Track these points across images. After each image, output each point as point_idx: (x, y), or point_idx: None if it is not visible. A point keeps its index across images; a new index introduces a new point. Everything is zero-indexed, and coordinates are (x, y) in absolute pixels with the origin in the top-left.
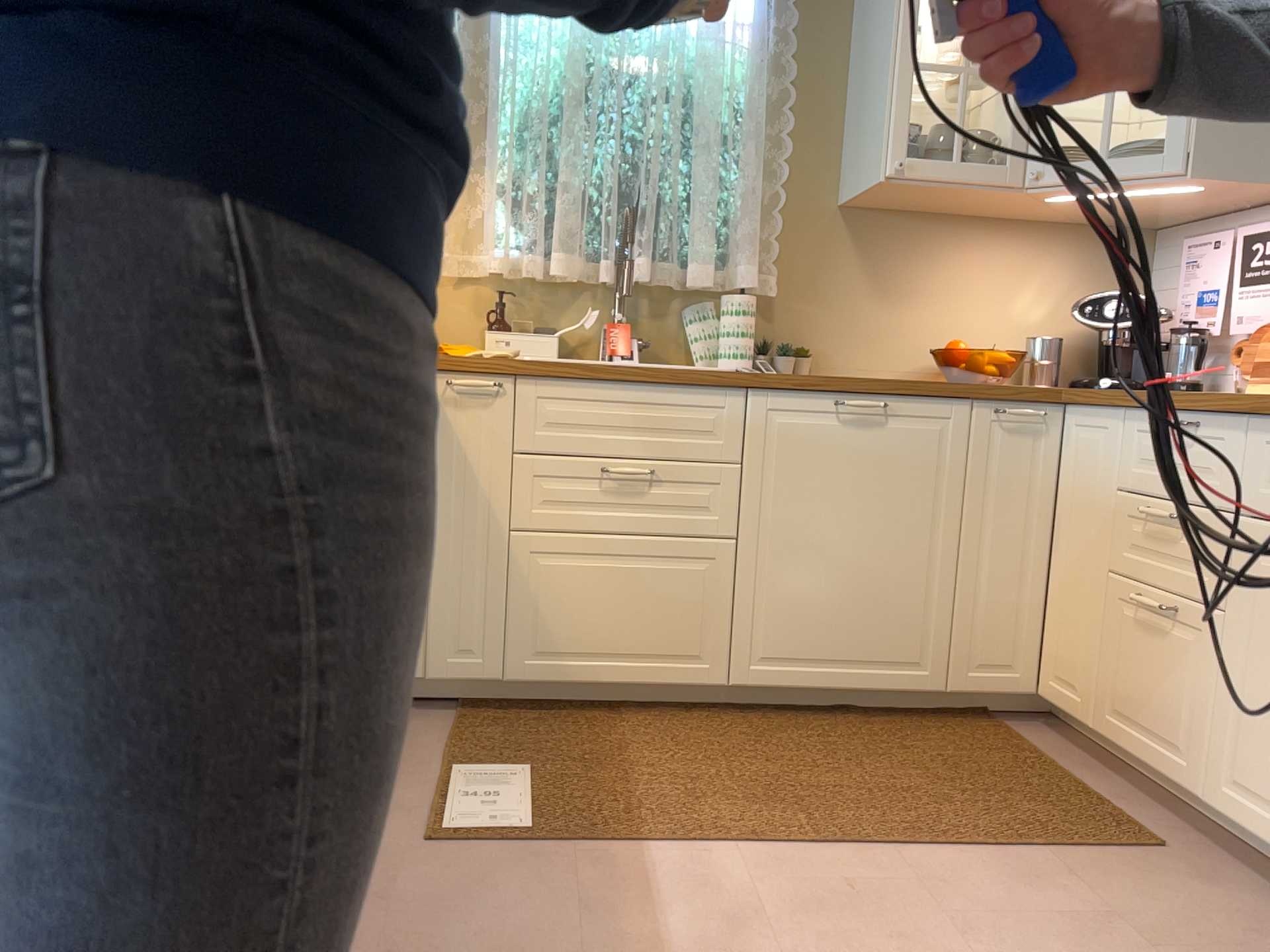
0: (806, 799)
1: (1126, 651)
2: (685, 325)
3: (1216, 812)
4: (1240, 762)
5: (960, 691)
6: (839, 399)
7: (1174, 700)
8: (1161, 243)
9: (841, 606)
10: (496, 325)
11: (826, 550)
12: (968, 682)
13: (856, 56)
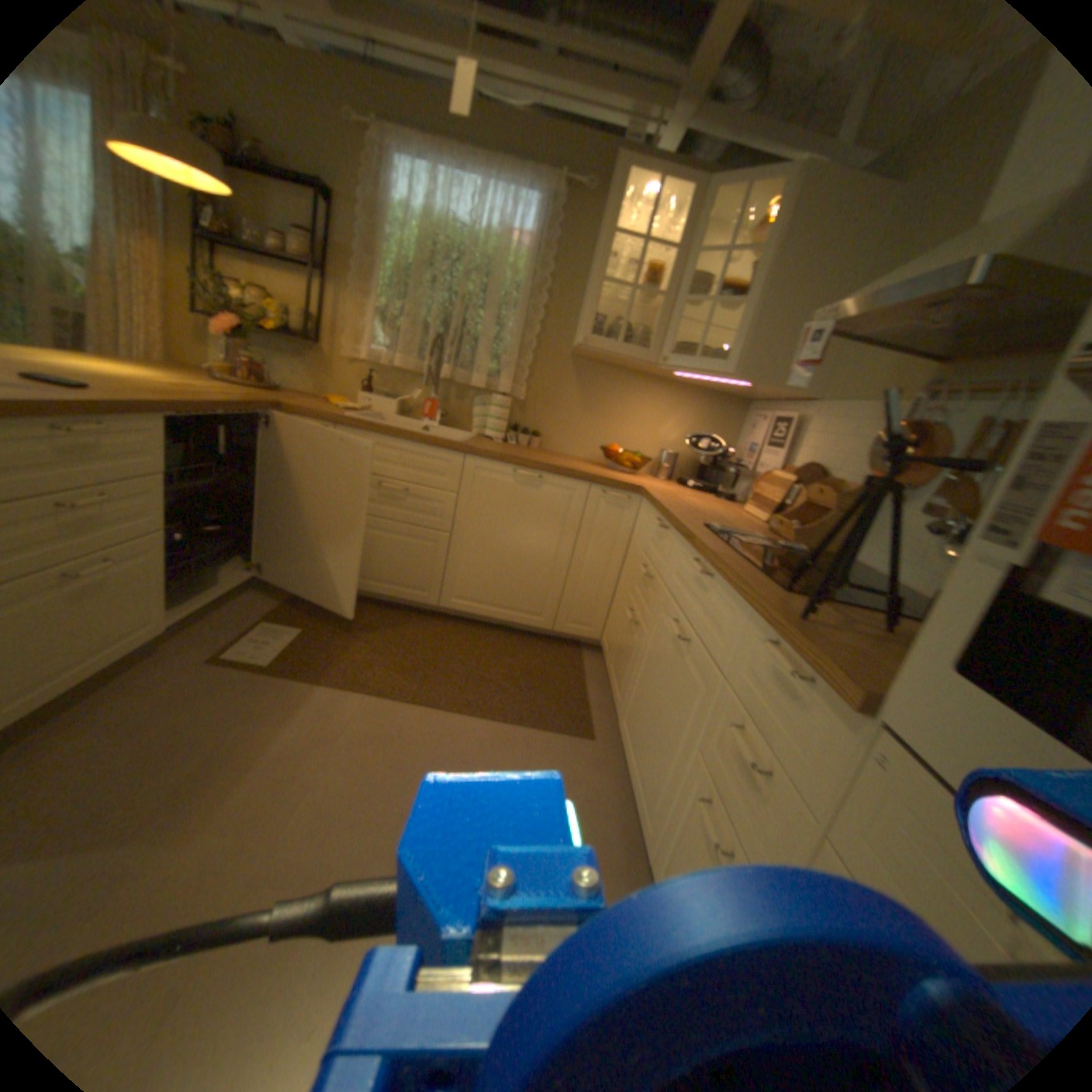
0: (431, 676)
1: (622, 636)
2: (474, 409)
3: (620, 730)
4: (631, 711)
5: (559, 633)
6: (515, 470)
7: (626, 669)
8: (751, 411)
9: (502, 579)
10: (371, 391)
11: (498, 549)
12: (564, 629)
13: (593, 267)
